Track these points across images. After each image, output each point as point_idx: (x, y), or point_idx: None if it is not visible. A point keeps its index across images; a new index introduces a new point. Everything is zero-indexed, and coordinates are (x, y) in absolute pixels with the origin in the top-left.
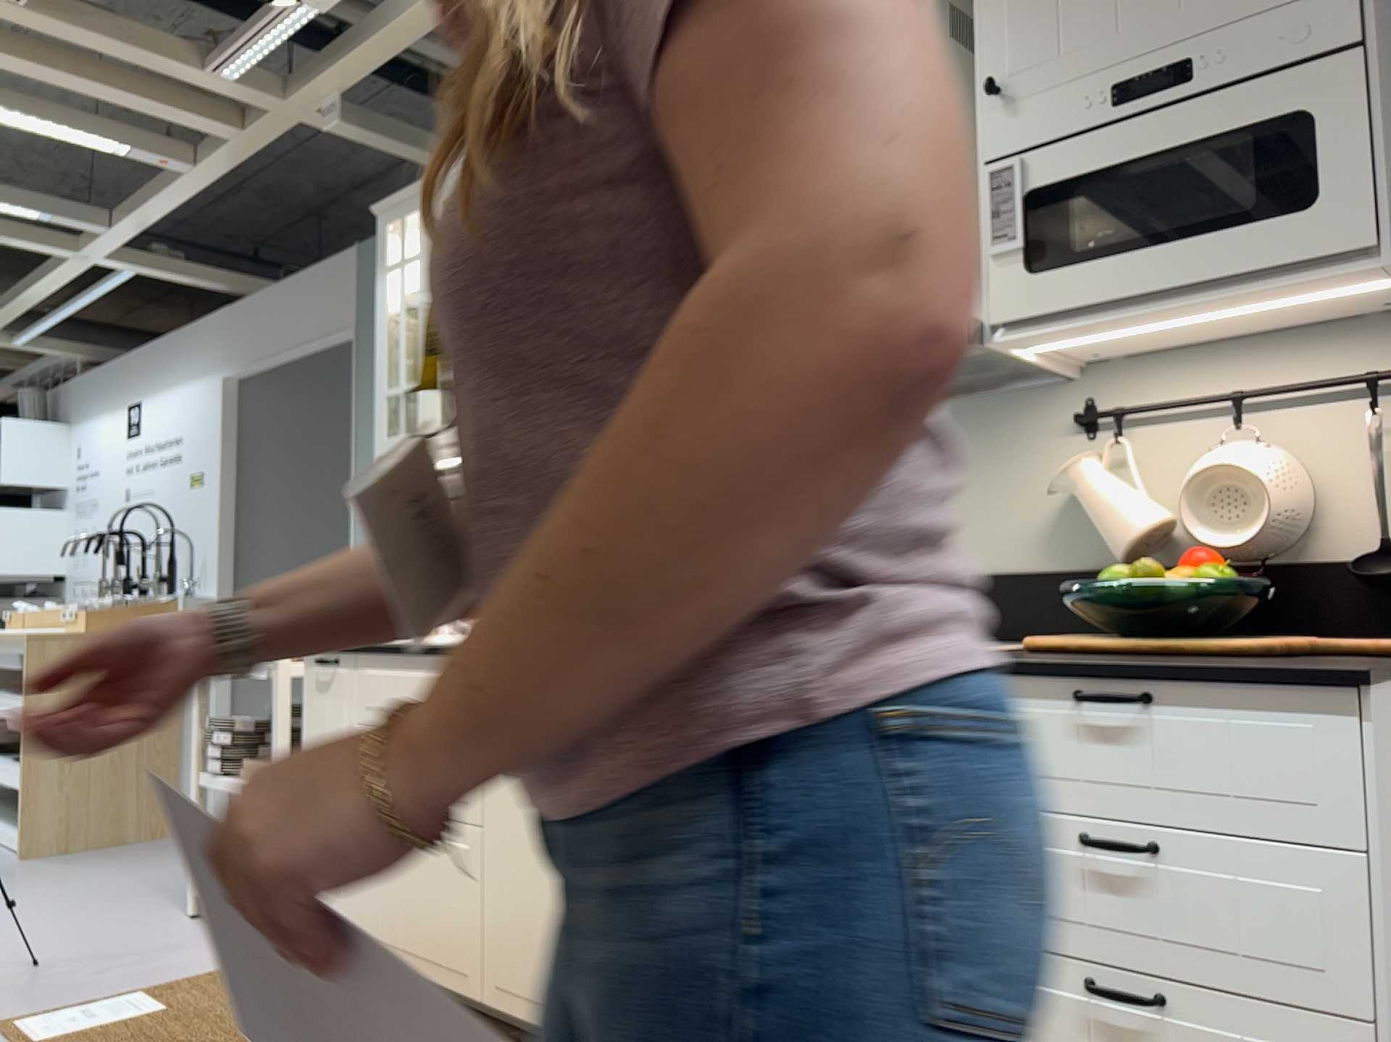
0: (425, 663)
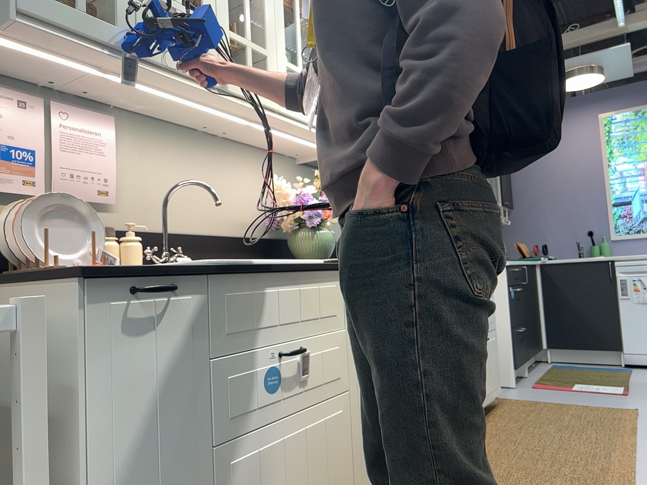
0: (297, 279)
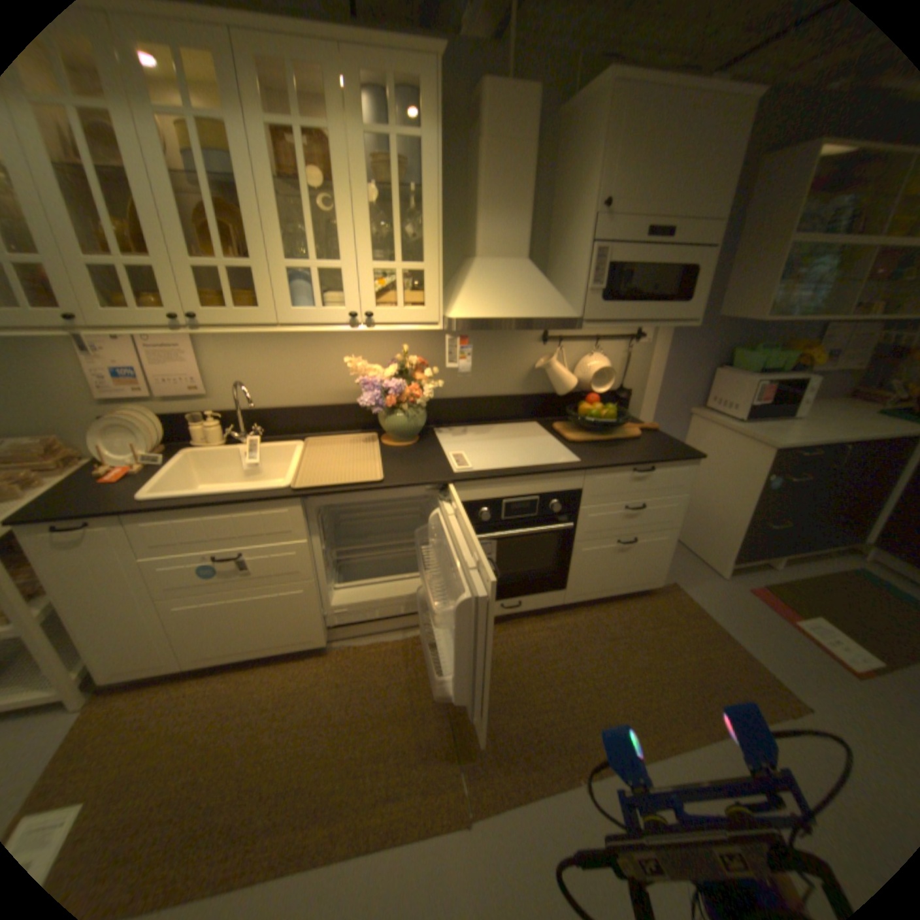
0: (230, 511)
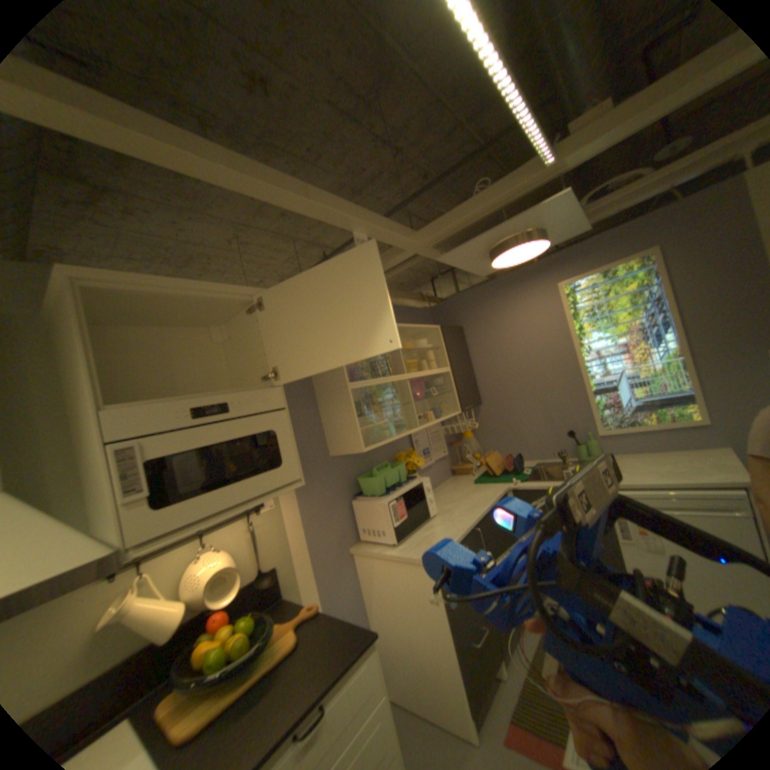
0: None
